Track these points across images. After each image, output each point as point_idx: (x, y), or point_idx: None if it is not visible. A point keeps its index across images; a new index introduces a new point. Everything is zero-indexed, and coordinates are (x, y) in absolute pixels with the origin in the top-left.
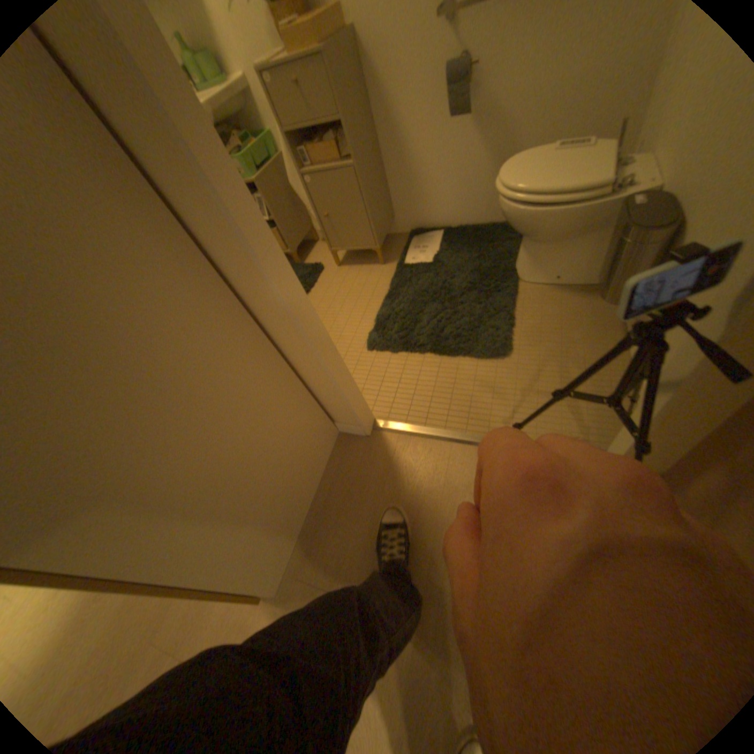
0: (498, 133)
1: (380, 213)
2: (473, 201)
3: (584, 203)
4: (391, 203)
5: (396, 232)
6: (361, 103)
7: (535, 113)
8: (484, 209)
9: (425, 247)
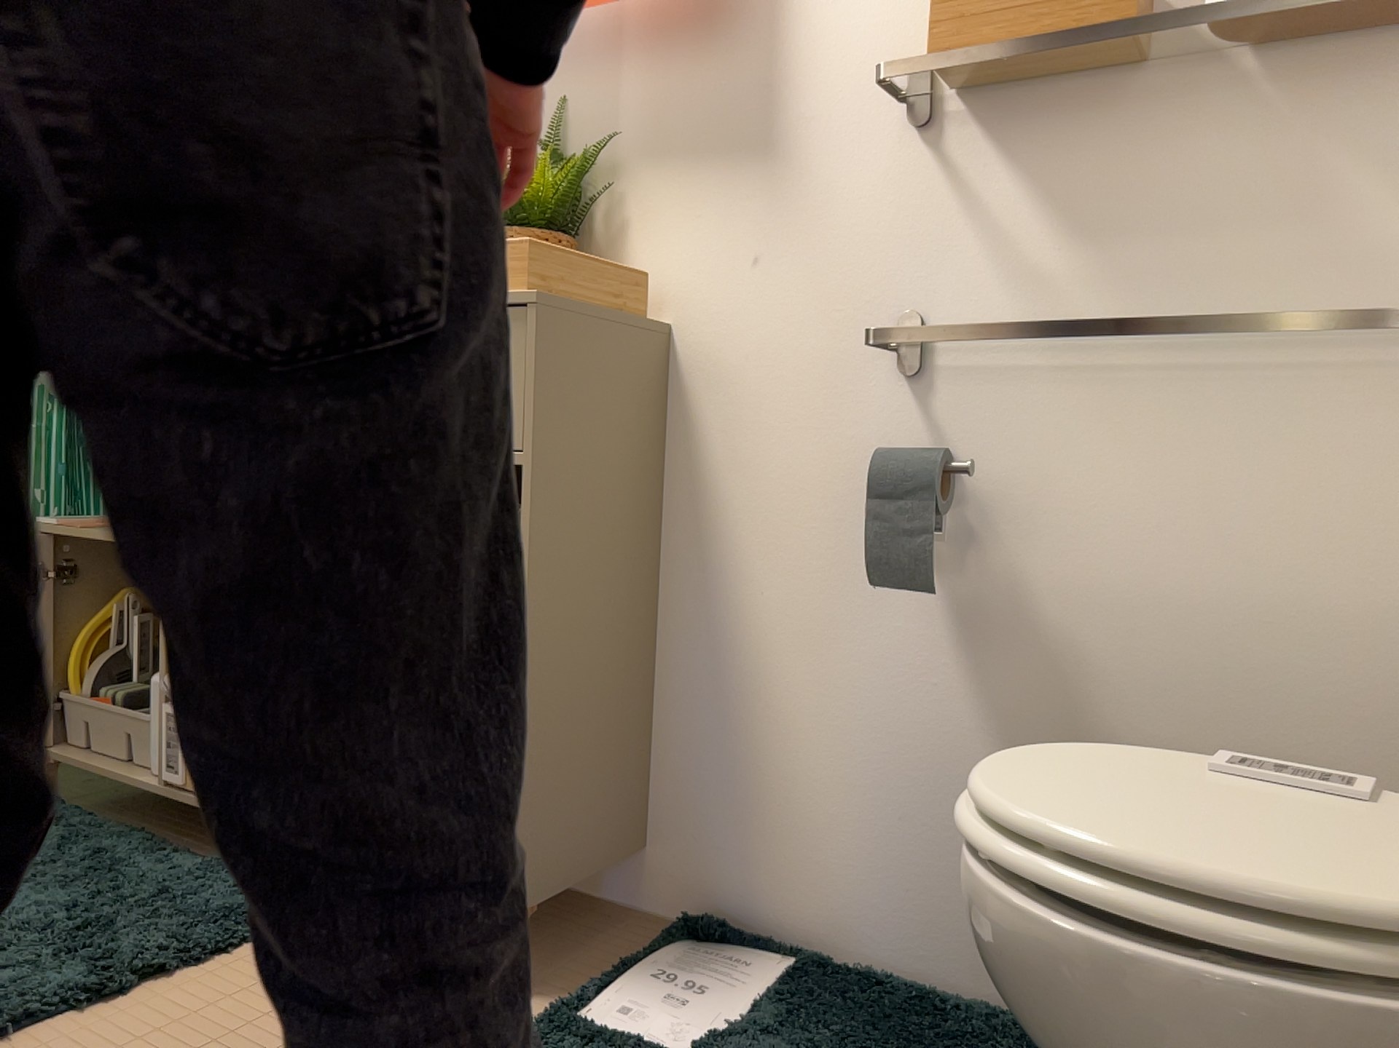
0: (1031, 693)
1: (570, 797)
2: (927, 897)
3: (1331, 999)
4: (644, 795)
5: (632, 908)
6: (626, 479)
7: (1158, 671)
8: (964, 943)
9: (694, 994)
